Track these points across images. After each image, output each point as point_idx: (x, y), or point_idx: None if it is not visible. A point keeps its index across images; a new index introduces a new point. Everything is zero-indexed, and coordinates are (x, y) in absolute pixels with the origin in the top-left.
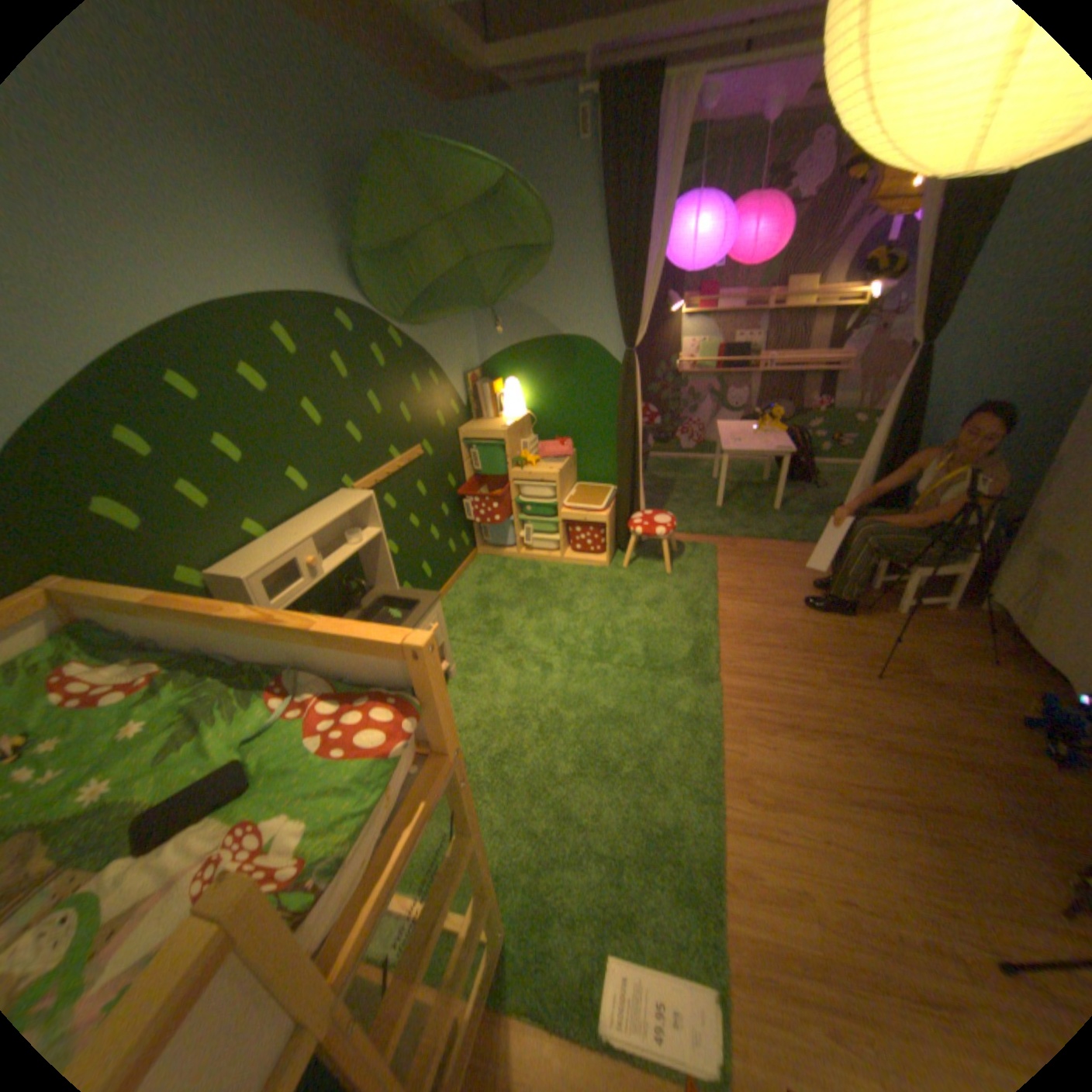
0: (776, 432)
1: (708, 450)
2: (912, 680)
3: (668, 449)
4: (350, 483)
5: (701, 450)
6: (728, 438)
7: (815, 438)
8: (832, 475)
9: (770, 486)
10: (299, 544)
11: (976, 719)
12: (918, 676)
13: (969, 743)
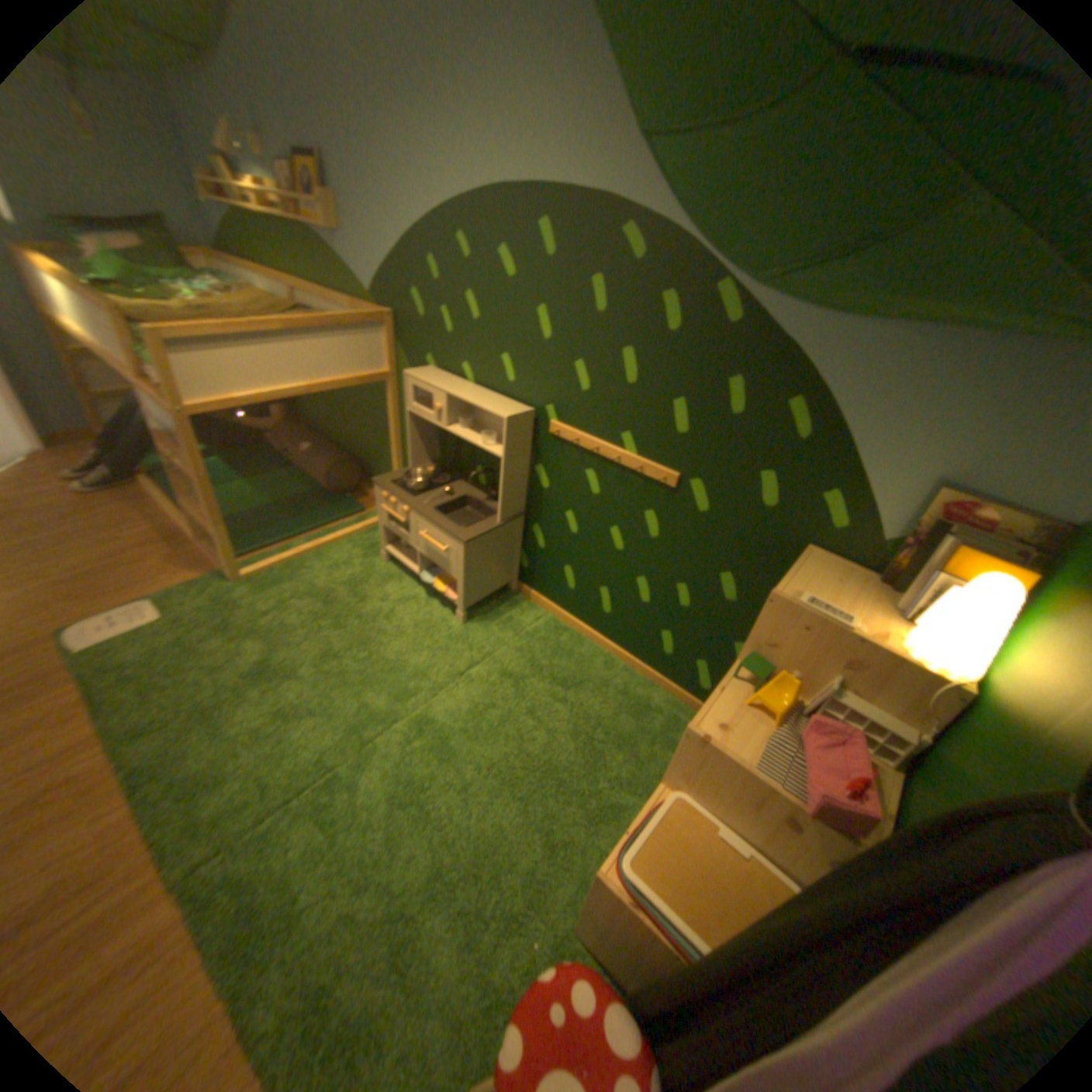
0: None
1: None
2: None
3: None
4: (553, 419)
5: None
6: None
7: None
8: None
9: None
10: (437, 391)
11: None
12: None
13: None
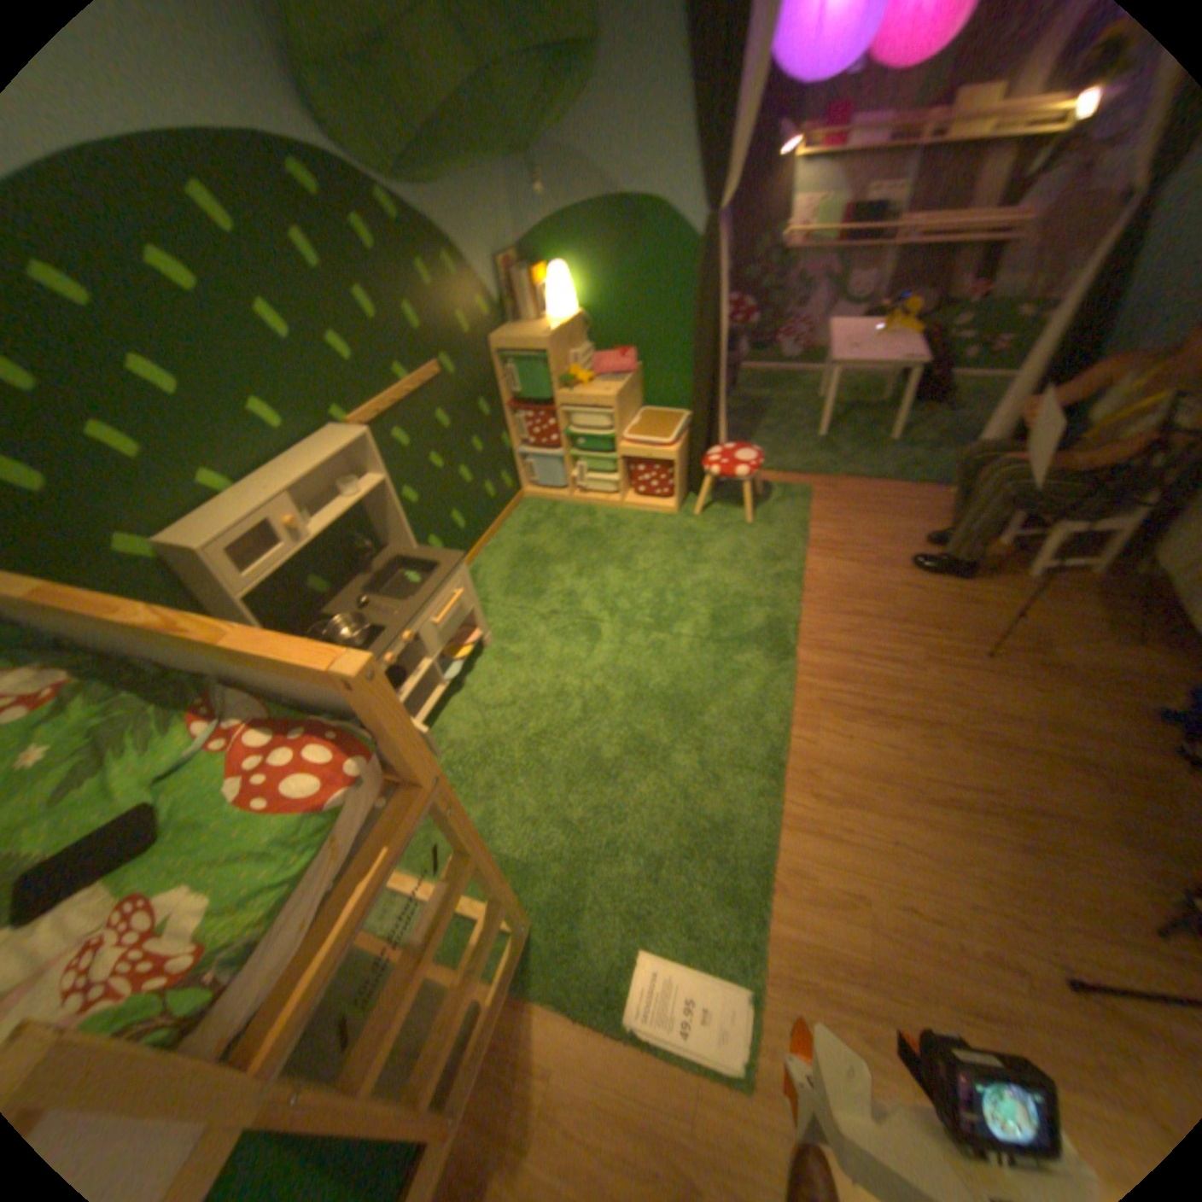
0: (909, 333)
1: (818, 359)
2: (1030, 660)
3: (767, 358)
4: (343, 416)
5: (810, 359)
6: (844, 343)
7: (961, 340)
8: (975, 392)
9: (892, 408)
10: (272, 501)
11: (1101, 709)
12: (1040, 655)
13: (1086, 738)
